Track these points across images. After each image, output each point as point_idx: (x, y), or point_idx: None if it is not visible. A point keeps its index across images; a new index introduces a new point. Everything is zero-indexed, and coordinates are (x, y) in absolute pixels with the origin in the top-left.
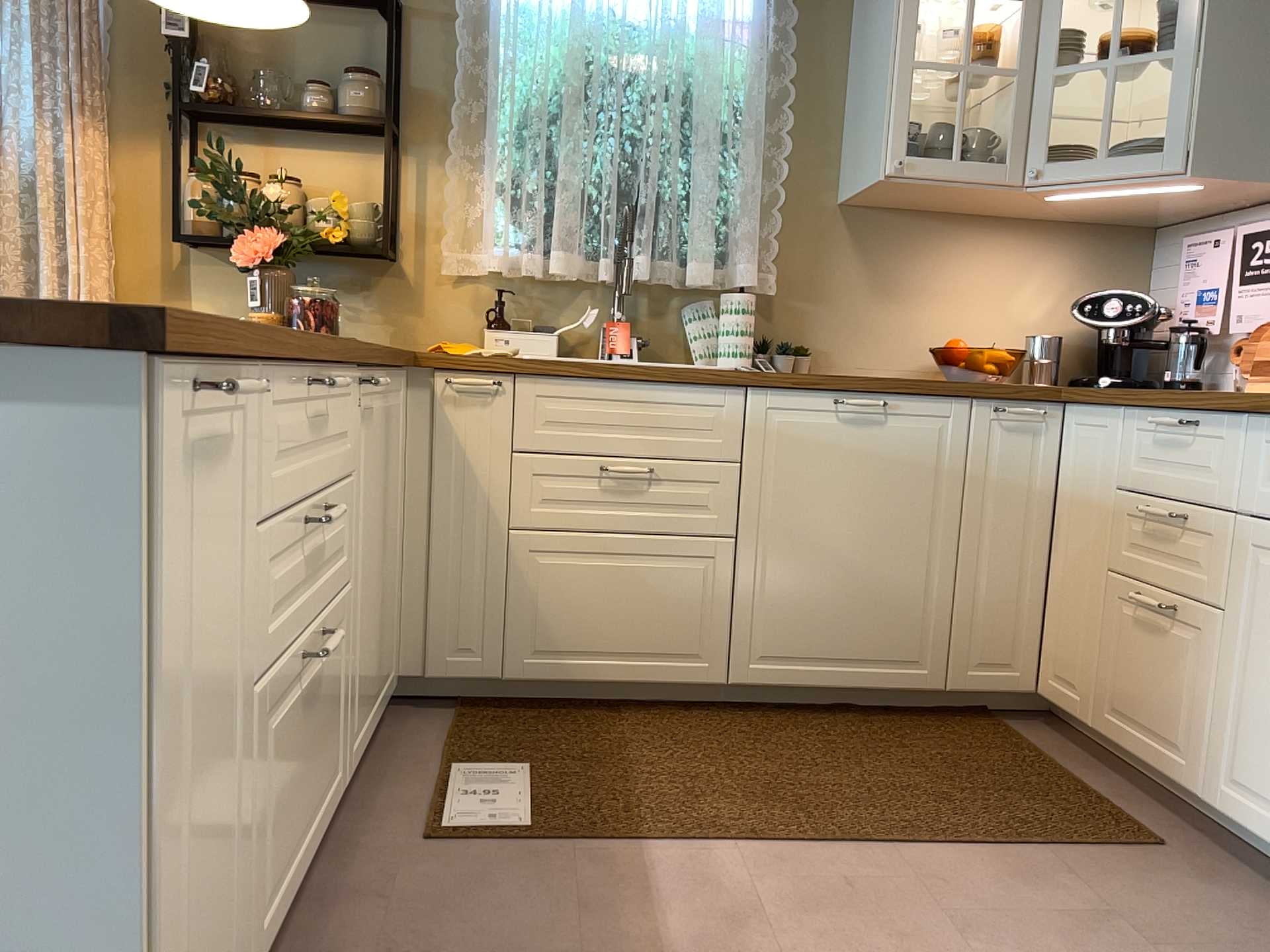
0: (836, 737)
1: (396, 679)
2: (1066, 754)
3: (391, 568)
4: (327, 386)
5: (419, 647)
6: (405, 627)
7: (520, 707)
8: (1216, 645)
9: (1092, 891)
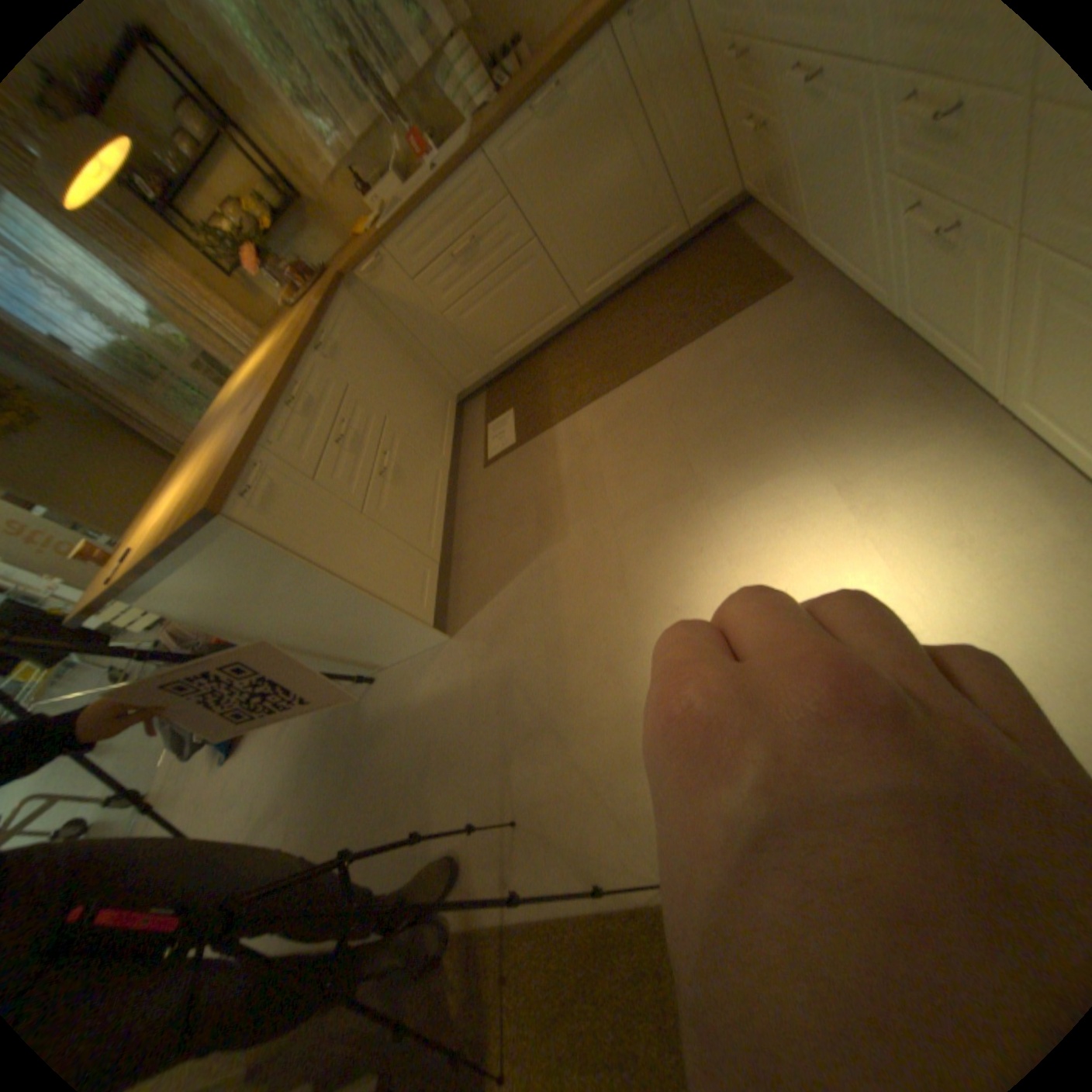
0: (639, 299)
1: (456, 397)
2: (763, 224)
3: (412, 370)
4: (295, 393)
5: (454, 380)
6: (443, 377)
7: (508, 373)
8: (785, 141)
9: (741, 337)
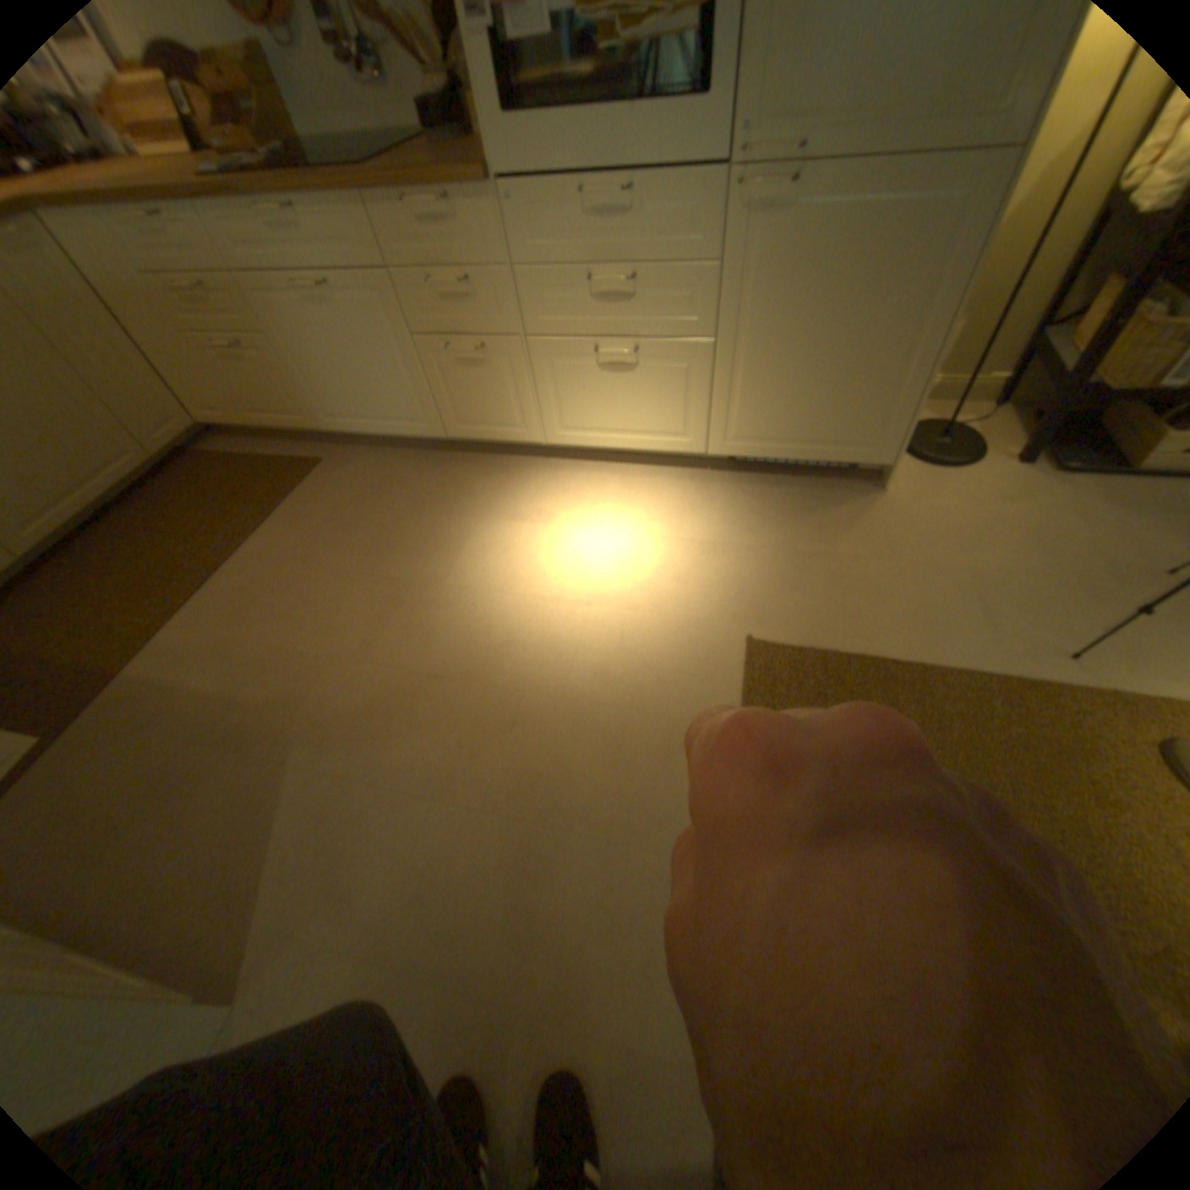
0: (124, 531)
1: None
2: (238, 446)
3: None
4: None
5: None
6: None
7: None
8: (269, 353)
9: (318, 502)
